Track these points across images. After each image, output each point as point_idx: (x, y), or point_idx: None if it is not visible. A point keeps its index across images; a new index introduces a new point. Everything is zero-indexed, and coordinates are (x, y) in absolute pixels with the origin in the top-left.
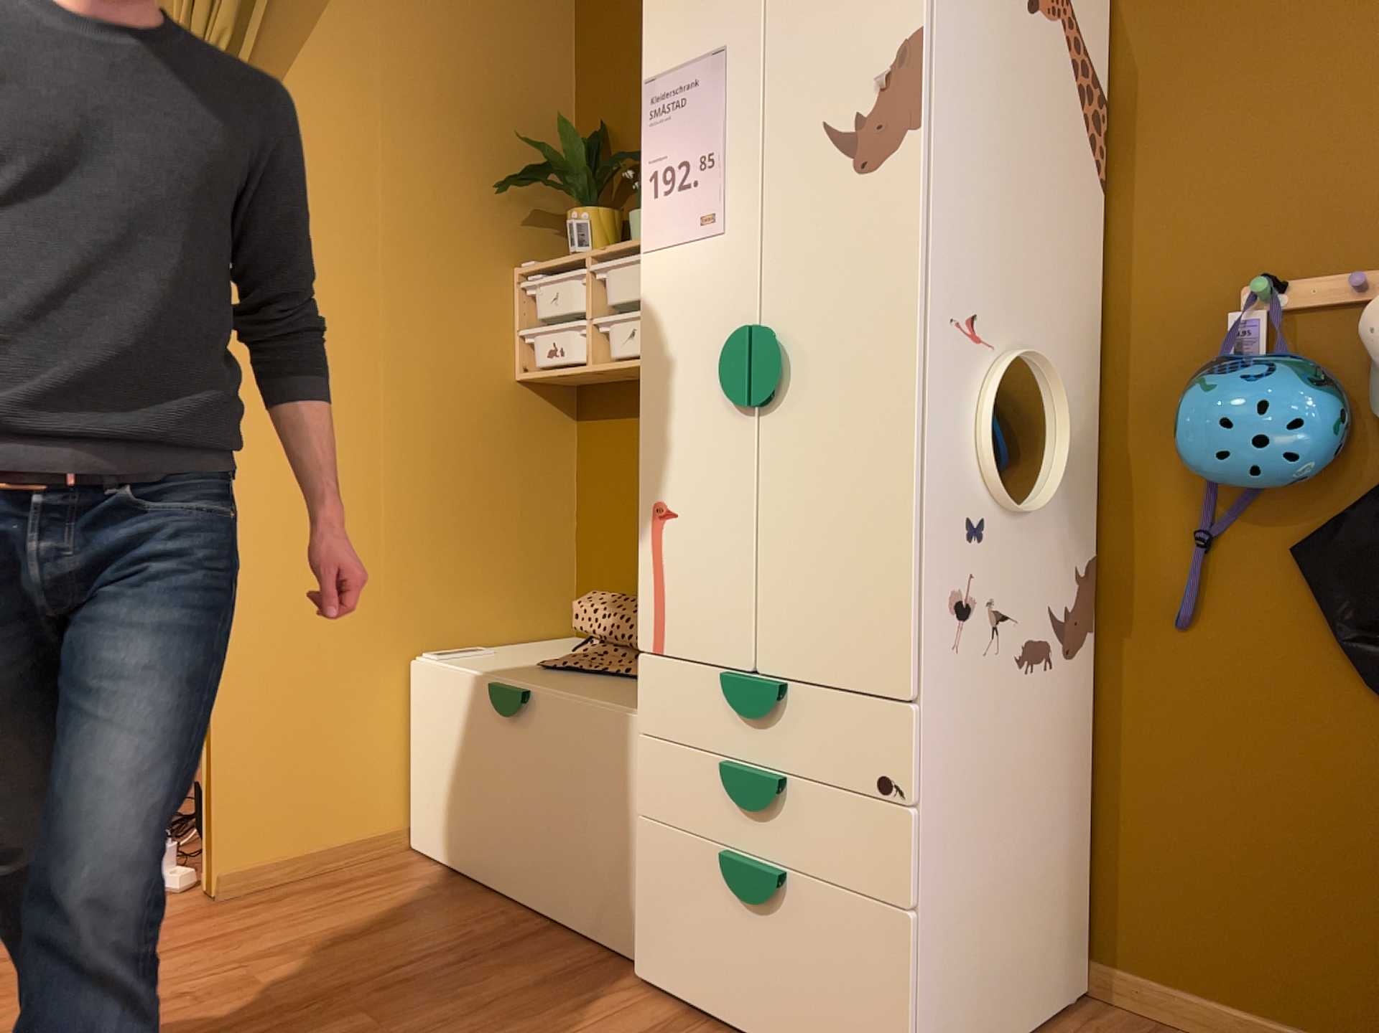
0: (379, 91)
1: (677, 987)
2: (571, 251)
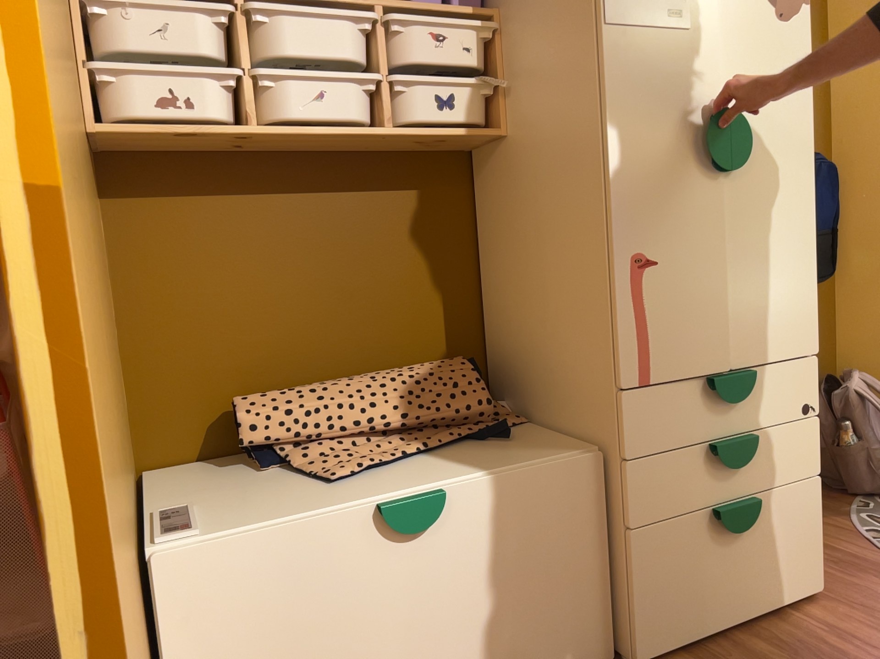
0: None
1: (679, 639)
2: None
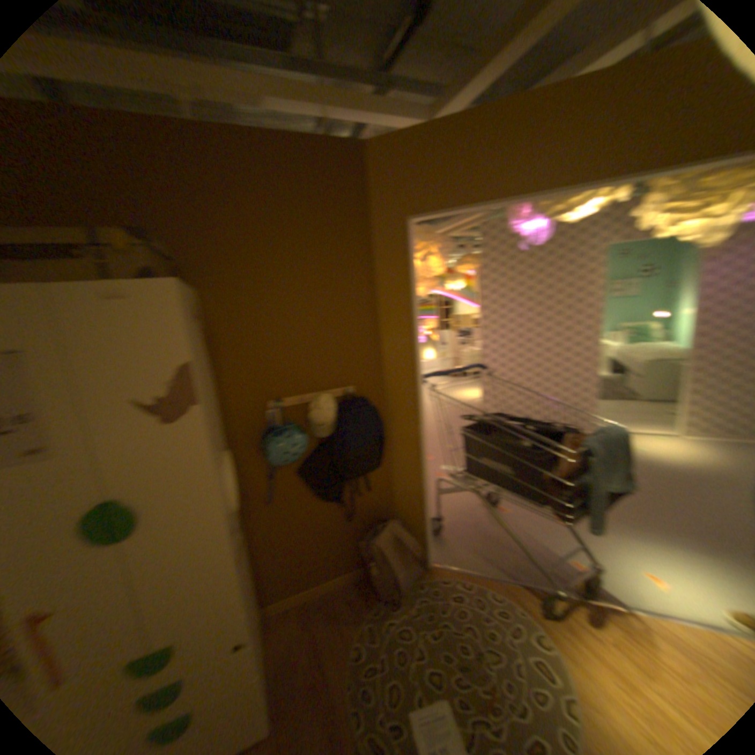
0: None
1: None
2: None
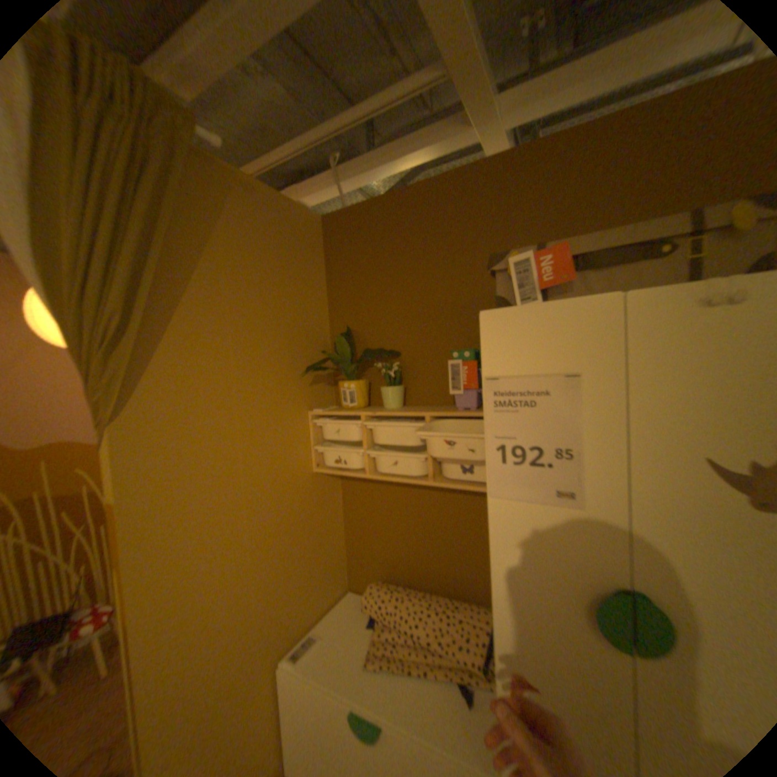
0: (228, 327)
1: None
2: (344, 403)
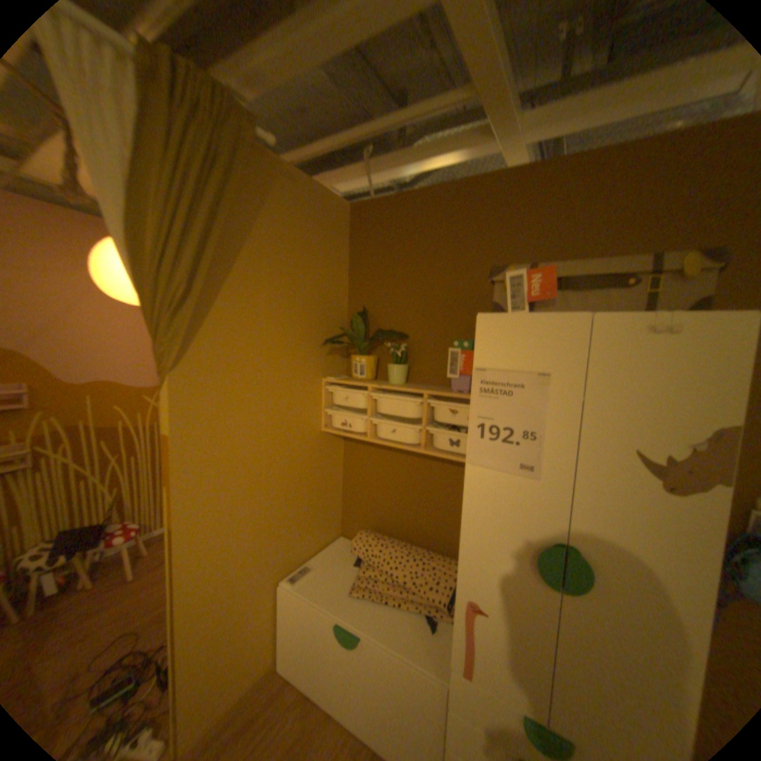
0: (264, 301)
1: None
2: (354, 375)
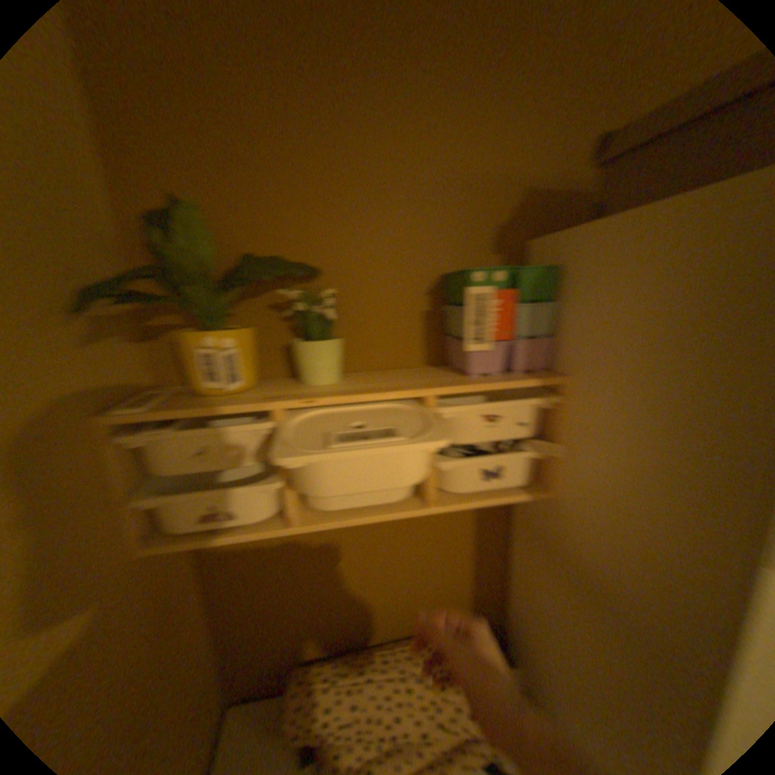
0: None
1: None
2: (207, 383)
